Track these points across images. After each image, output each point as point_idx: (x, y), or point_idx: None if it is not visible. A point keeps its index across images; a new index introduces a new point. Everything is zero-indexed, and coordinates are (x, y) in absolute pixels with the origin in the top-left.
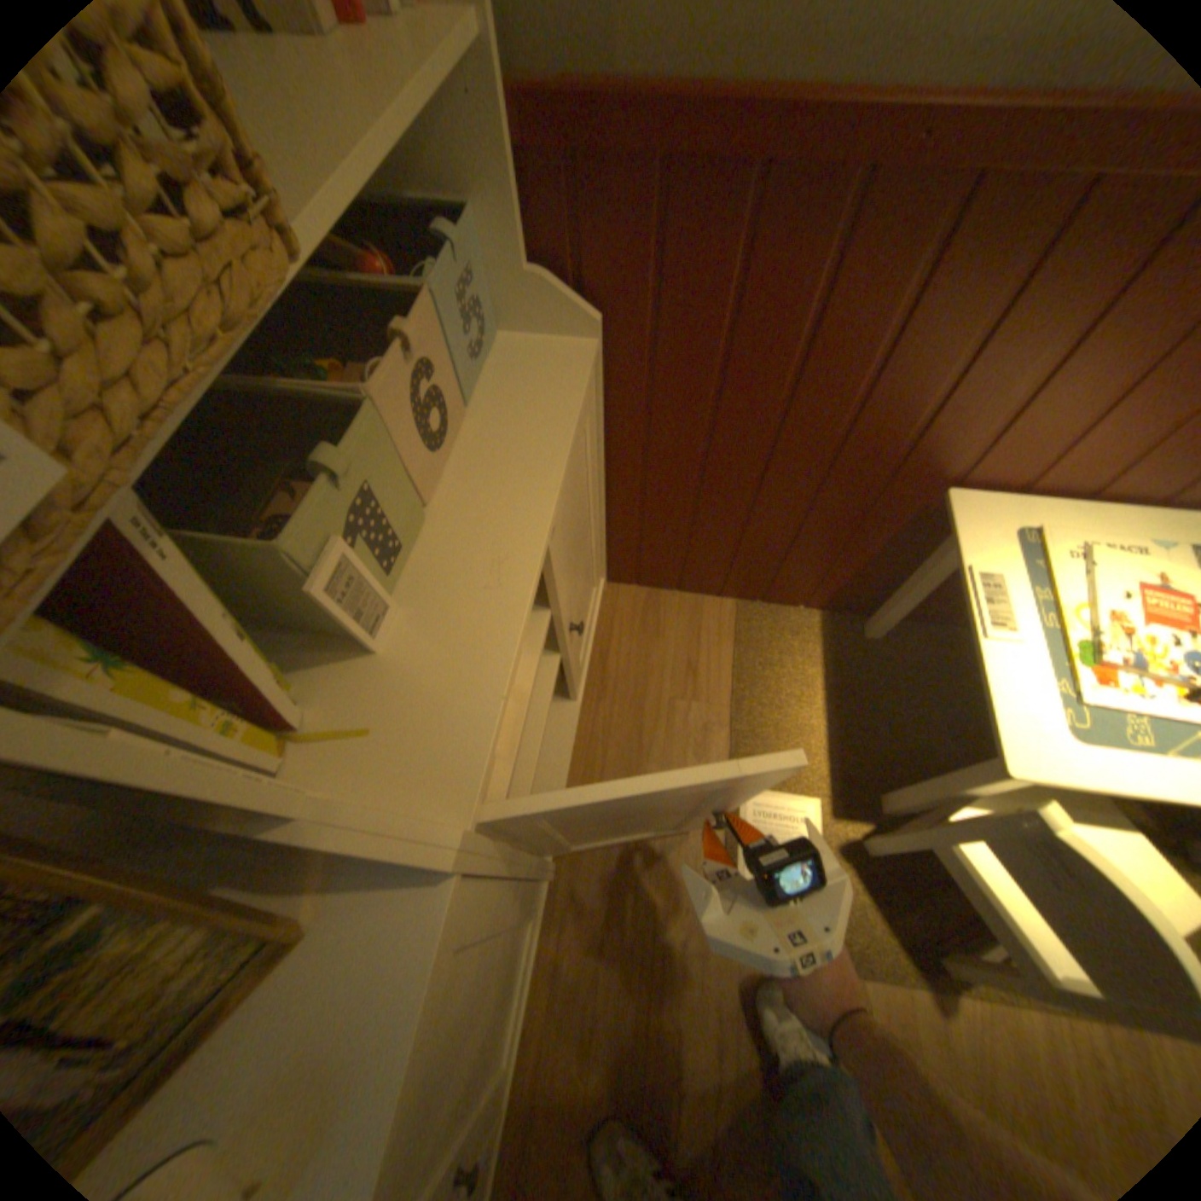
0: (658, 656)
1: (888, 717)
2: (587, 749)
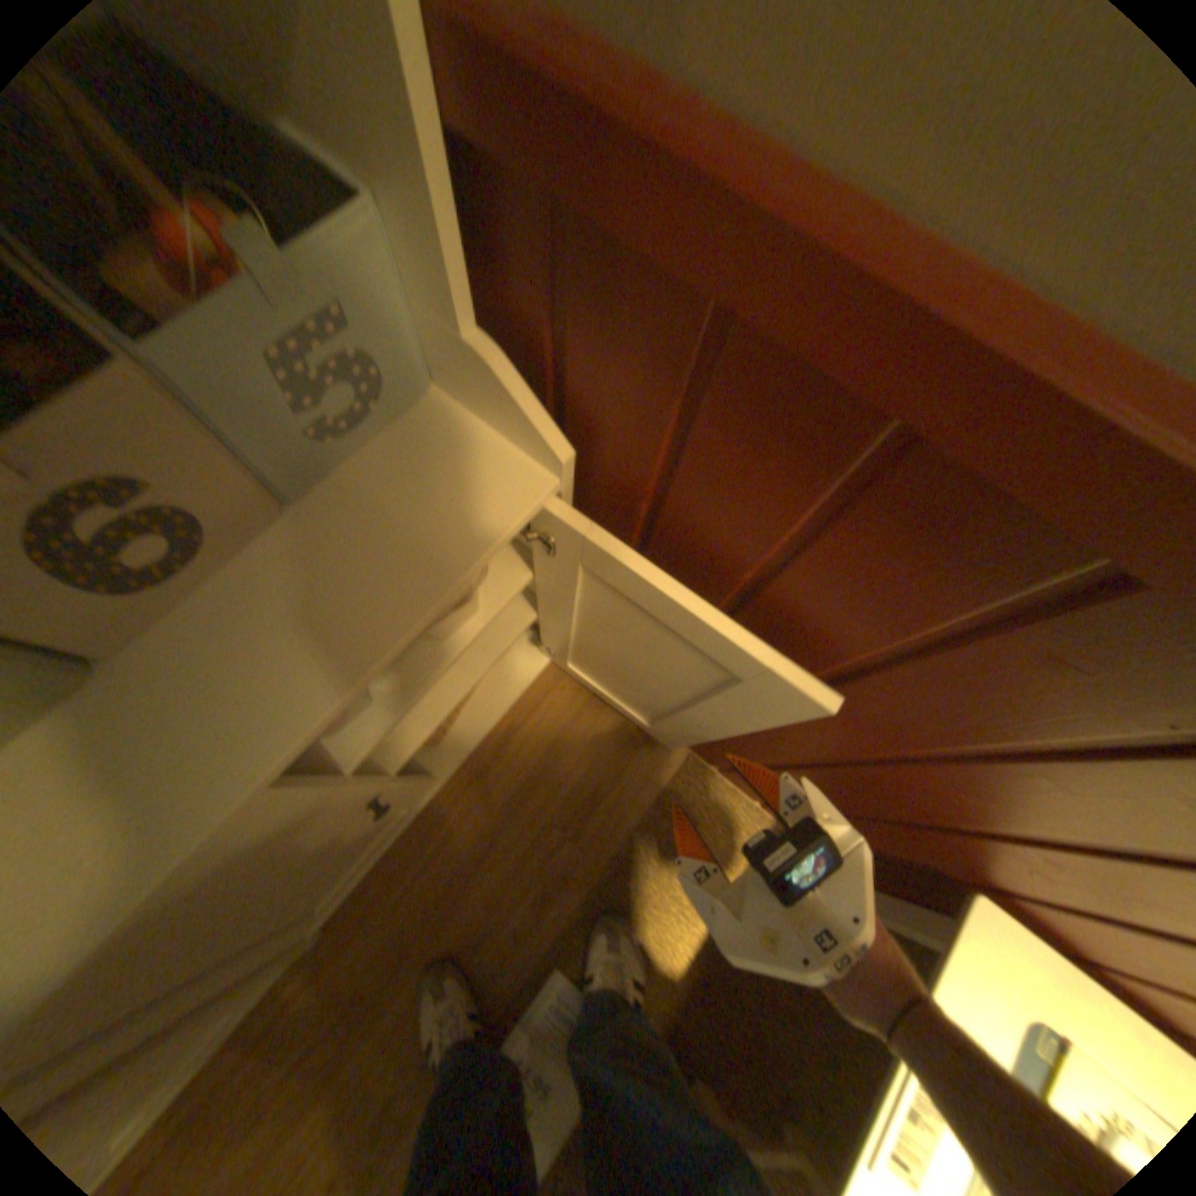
0: (566, 769)
1: (766, 995)
2: (430, 829)
